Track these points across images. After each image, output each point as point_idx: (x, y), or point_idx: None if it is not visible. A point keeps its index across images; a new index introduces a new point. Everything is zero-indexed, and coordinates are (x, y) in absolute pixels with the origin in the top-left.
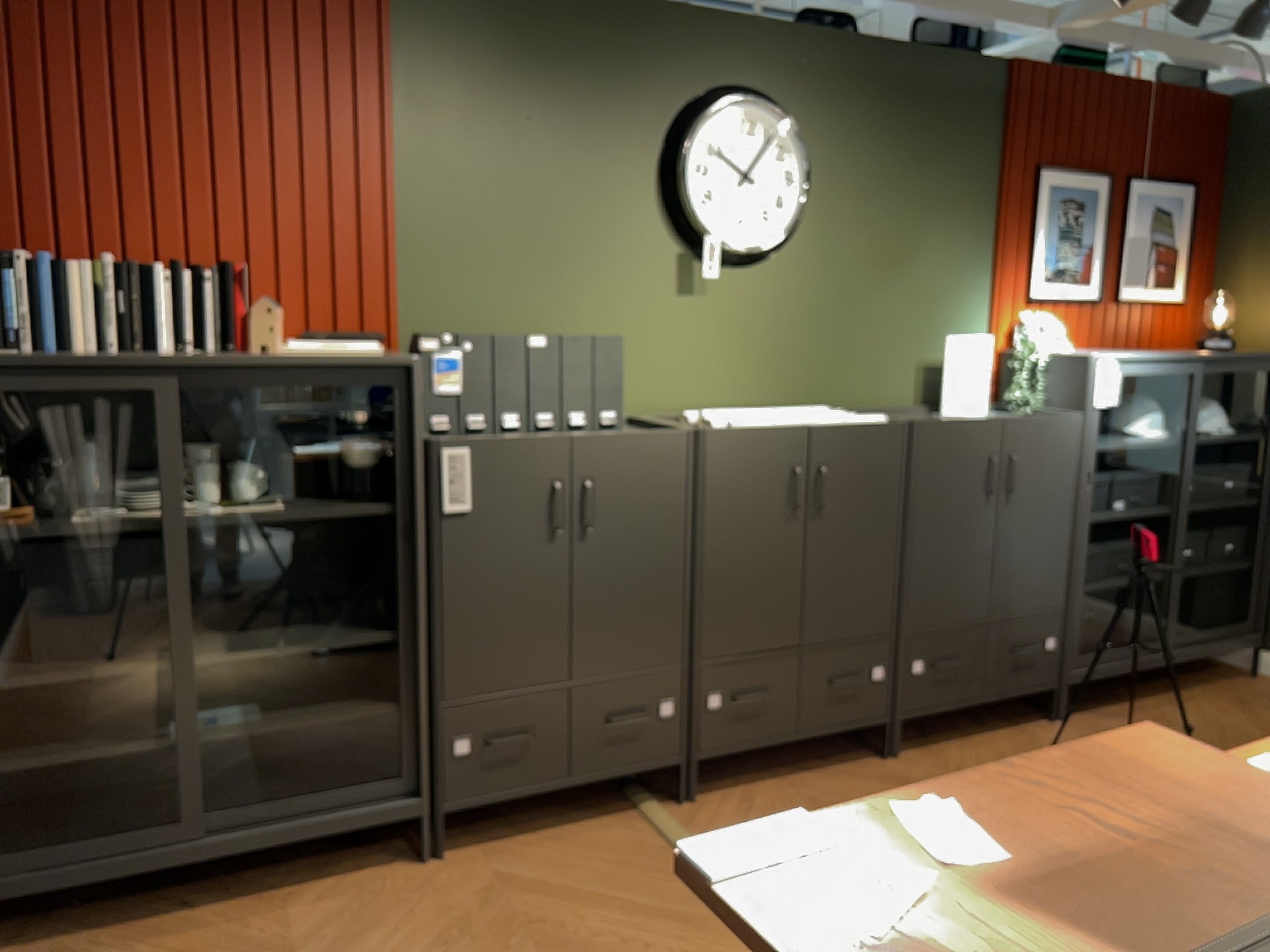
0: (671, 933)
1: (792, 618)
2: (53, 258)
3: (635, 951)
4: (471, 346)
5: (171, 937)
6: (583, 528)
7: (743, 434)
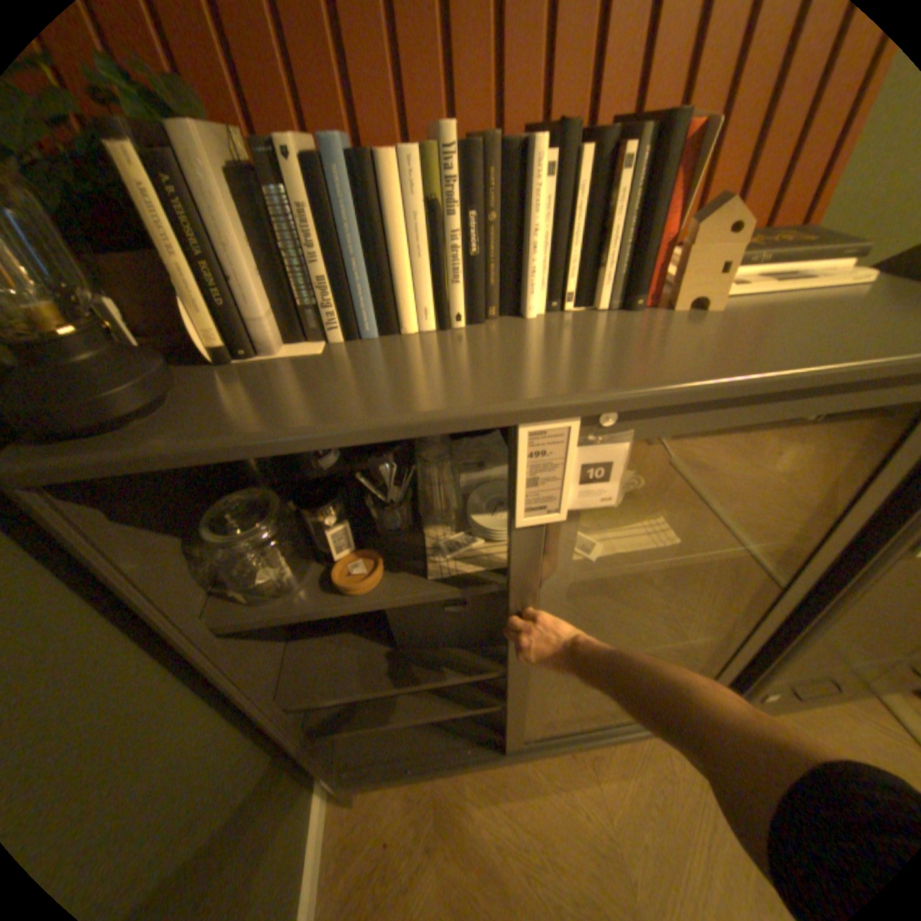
0: None
1: None
2: (345, 139)
3: None
4: None
5: (521, 803)
6: None
7: None
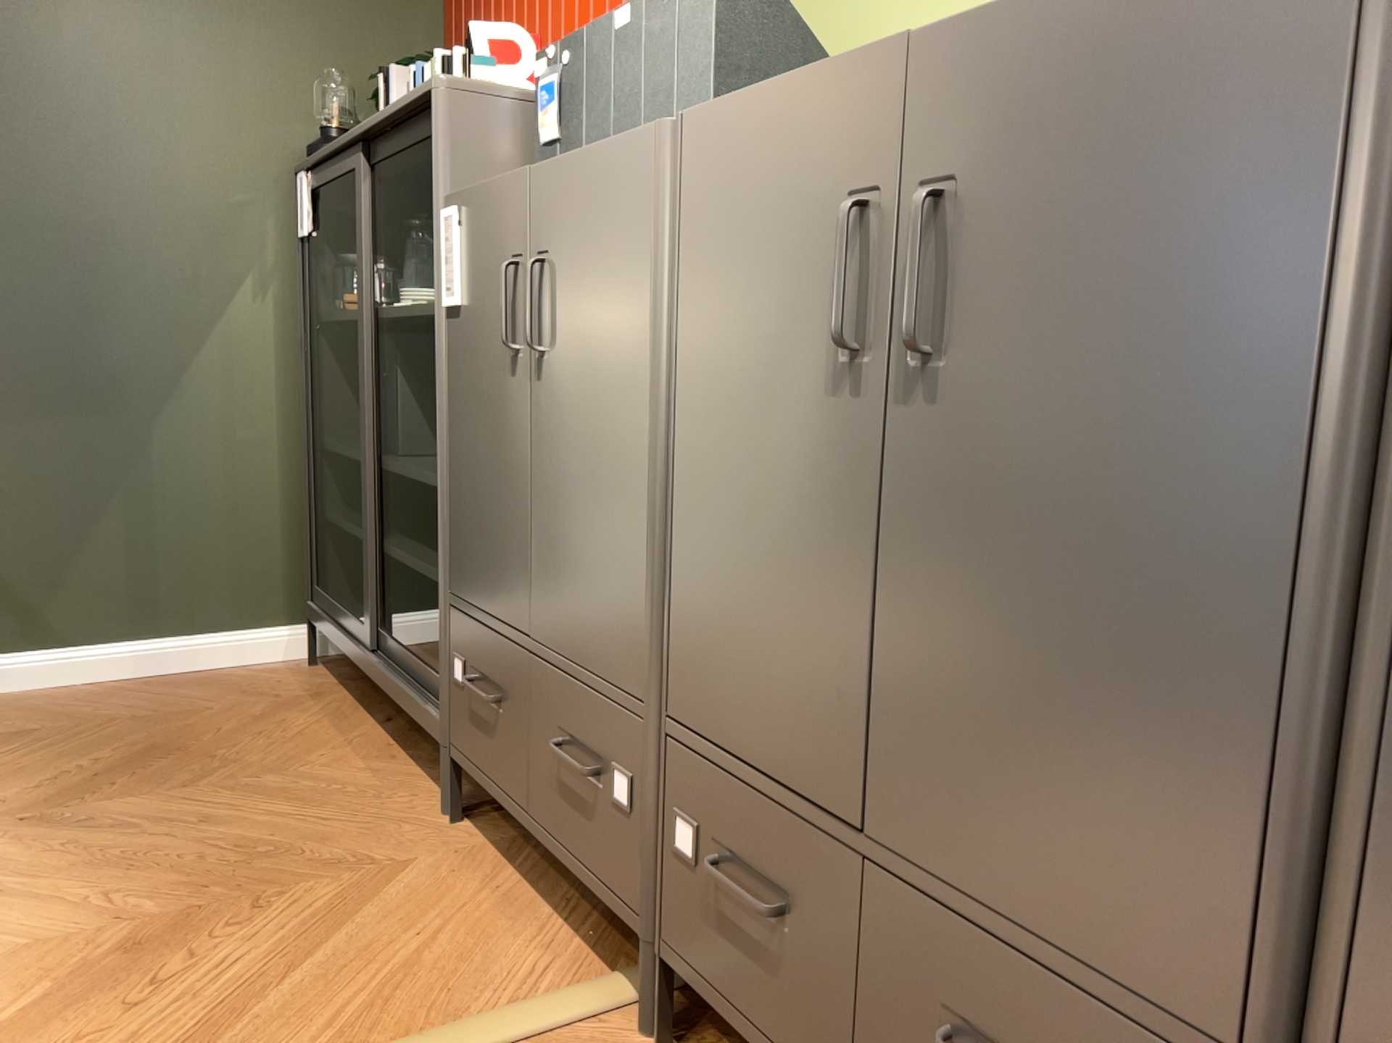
0: (165, 1035)
1: (840, 716)
2: None
3: (136, 998)
4: (570, 61)
5: (330, 725)
6: (538, 349)
7: (744, 112)
